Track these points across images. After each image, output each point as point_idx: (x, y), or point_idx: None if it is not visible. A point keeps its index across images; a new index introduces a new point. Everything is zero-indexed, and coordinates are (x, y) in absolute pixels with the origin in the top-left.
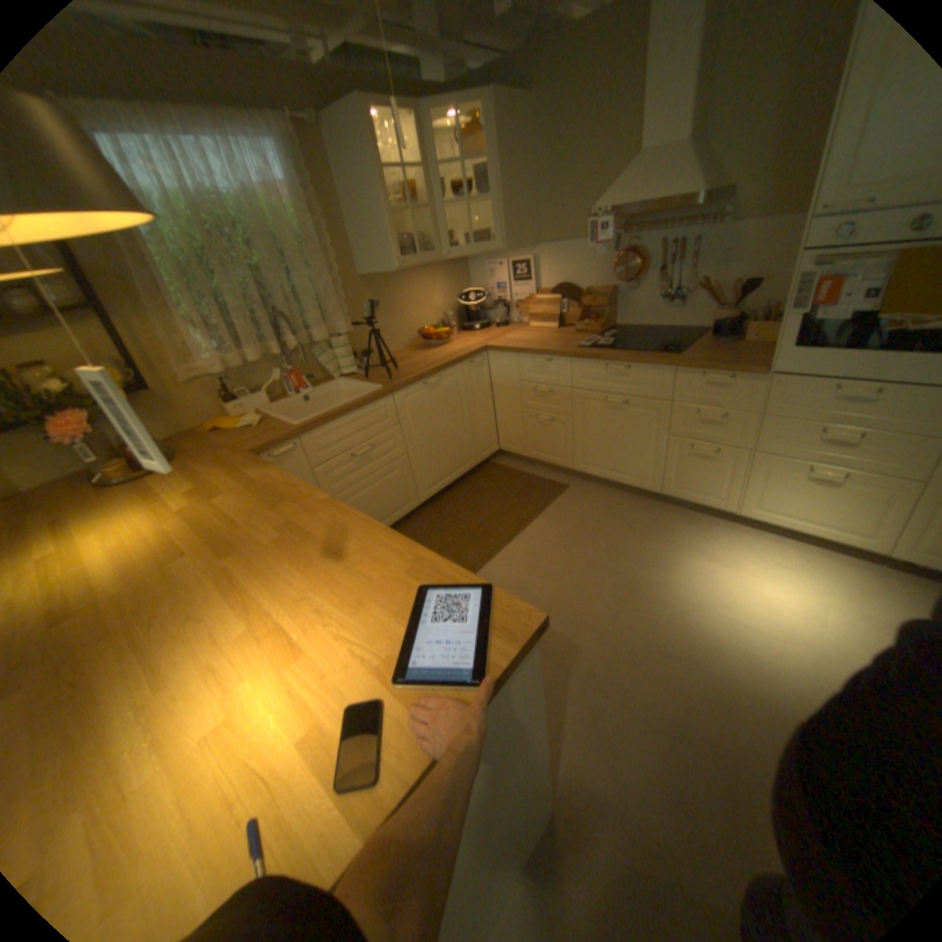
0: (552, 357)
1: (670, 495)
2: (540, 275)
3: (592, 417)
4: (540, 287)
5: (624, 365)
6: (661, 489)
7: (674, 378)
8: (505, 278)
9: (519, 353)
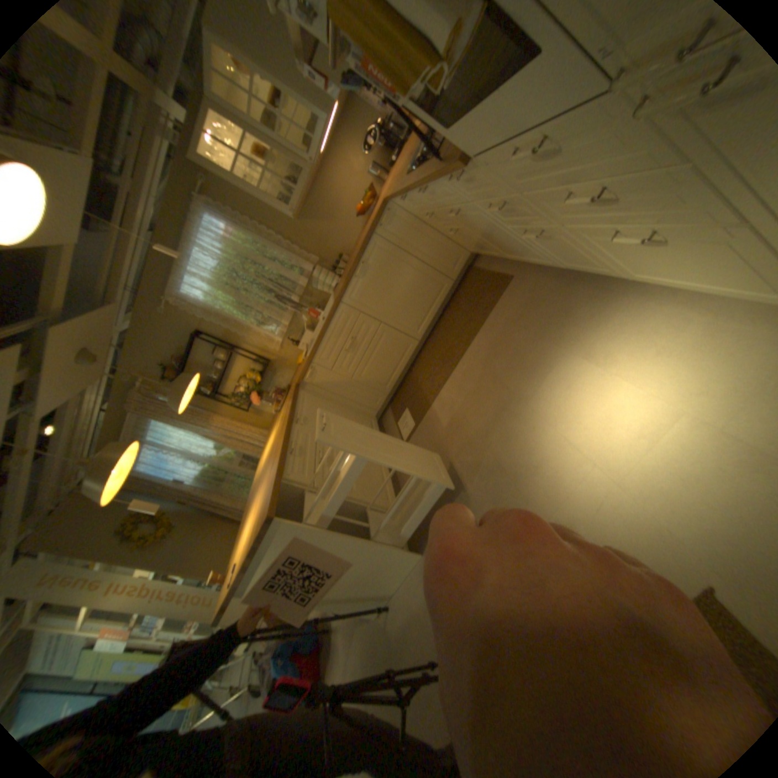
0: (403, 193)
1: (574, 267)
2: None
3: (467, 222)
4: None
5: (425, 184)
6: (563, 263)
7: (451, 180)
8: None
9: (395, 196)
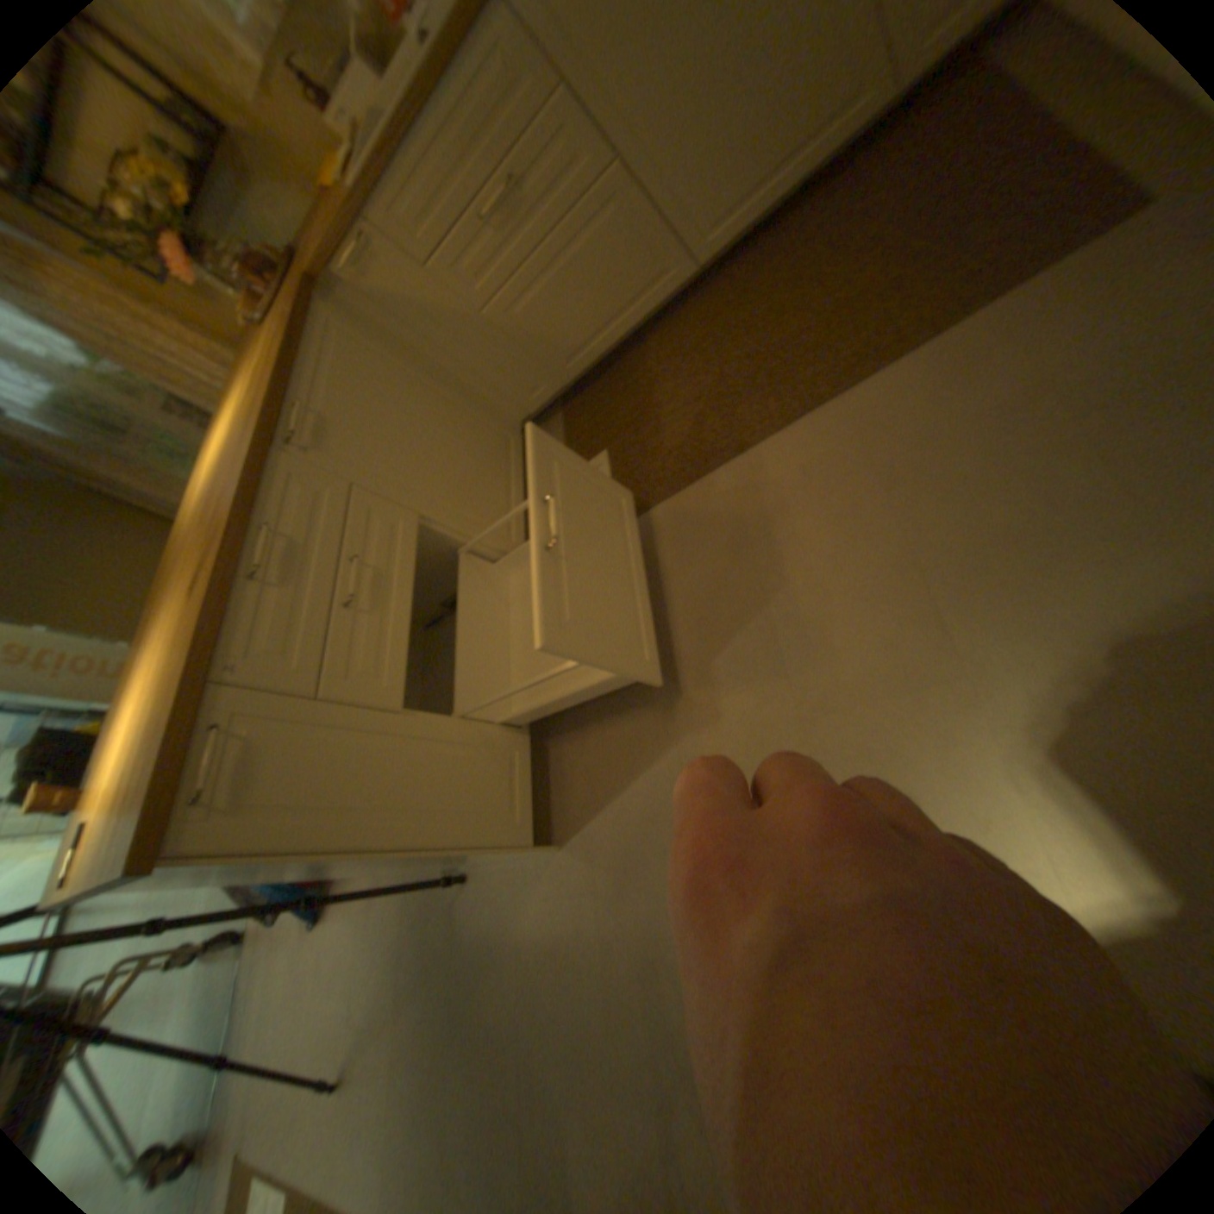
0: None
1: None
2: None
3: None
4: None
5: None
6: None
7: None
8: None
9: None
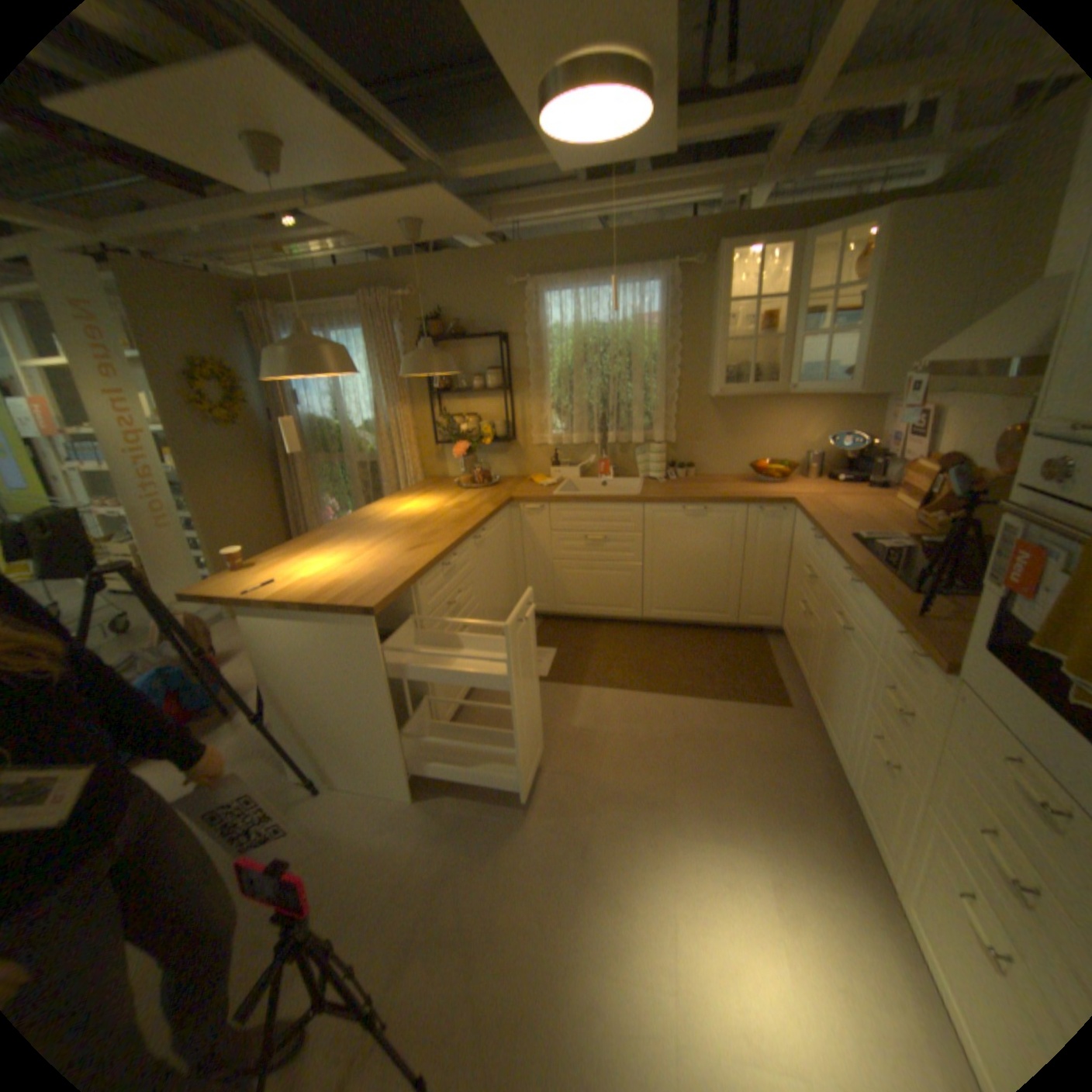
0: (820, 536)
1: (856, 803)
2: (942, 435)
3: (830, 634)
4: (938, 451)
5: (858, 579)
6: (852, 786)
7: (889, 625)
8: (912, 428)
9: (805, 518)
